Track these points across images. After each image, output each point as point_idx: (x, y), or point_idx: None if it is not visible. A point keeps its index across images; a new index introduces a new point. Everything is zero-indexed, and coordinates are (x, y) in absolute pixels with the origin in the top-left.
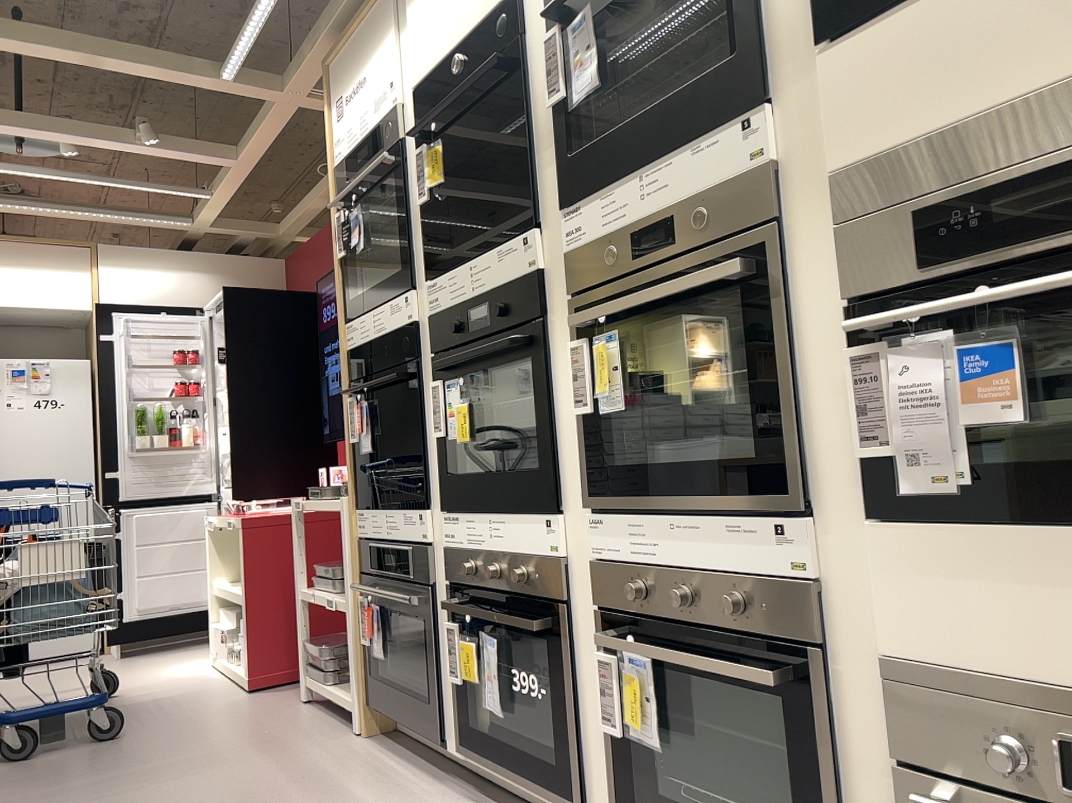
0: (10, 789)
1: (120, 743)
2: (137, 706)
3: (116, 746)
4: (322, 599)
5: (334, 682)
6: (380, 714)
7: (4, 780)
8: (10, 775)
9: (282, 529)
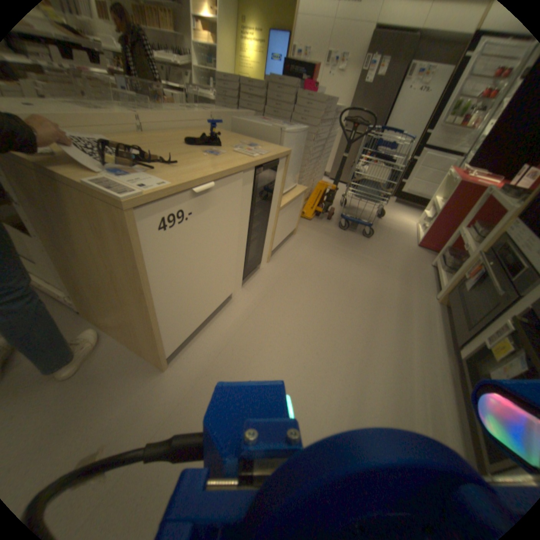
0: (334, 239)
1: (368, 241)
2: (383, 228)
3: (366, 242)
4: (467, 241)
5: (446, 272)
6: (452, 302)
7: (335, 235)
8: (337, 233)
9: (477, 193)
